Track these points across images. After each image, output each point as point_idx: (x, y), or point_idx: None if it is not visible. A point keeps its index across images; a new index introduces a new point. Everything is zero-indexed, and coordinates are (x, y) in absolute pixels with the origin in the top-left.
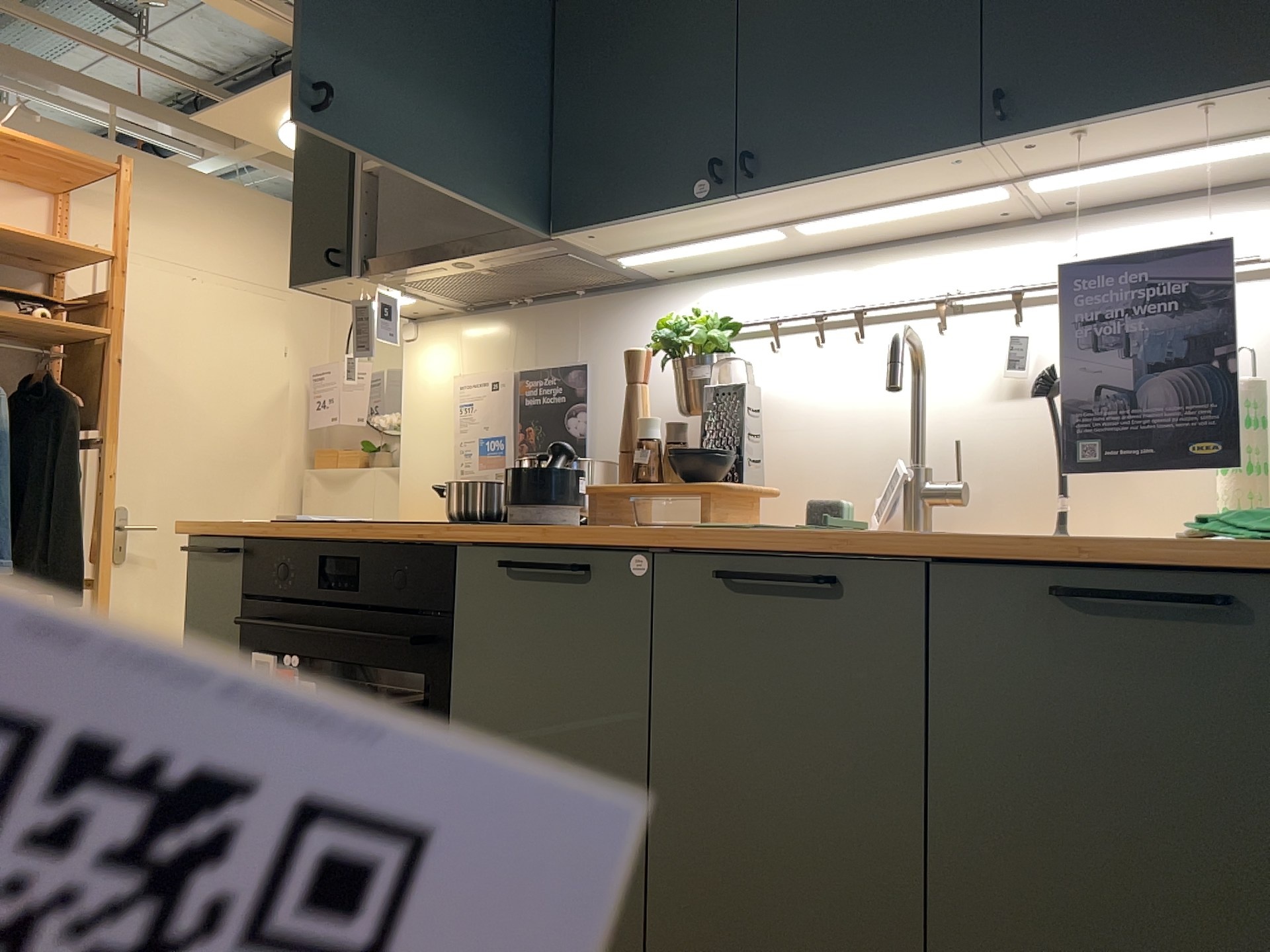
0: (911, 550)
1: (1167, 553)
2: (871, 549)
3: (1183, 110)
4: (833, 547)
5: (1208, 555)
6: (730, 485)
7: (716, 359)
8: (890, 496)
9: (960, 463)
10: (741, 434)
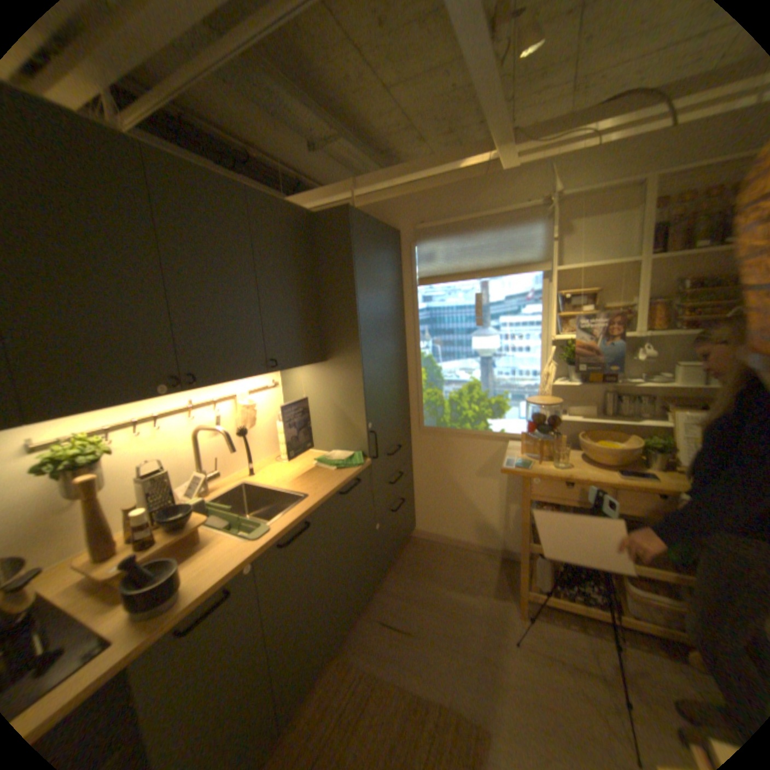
0: (320, 503)
1: (347, 476)
2: (313, 508)
3: (299, 366)
4: (305, 514)
5: (356, 474)
6: (194, 519)
7: (99, 462)
8: (191, 487)
9: (217, 465)
10: (165, 494)
